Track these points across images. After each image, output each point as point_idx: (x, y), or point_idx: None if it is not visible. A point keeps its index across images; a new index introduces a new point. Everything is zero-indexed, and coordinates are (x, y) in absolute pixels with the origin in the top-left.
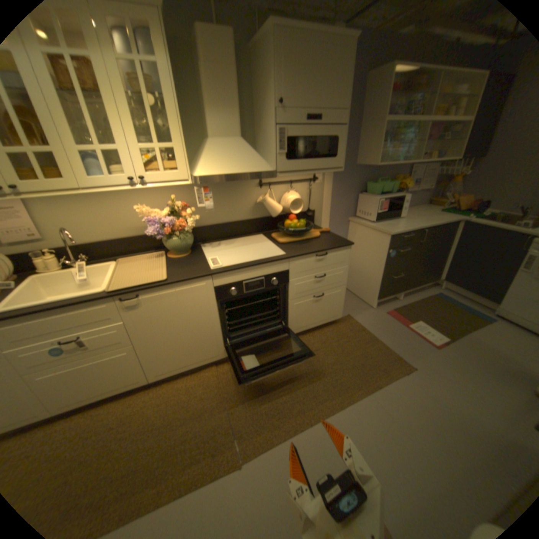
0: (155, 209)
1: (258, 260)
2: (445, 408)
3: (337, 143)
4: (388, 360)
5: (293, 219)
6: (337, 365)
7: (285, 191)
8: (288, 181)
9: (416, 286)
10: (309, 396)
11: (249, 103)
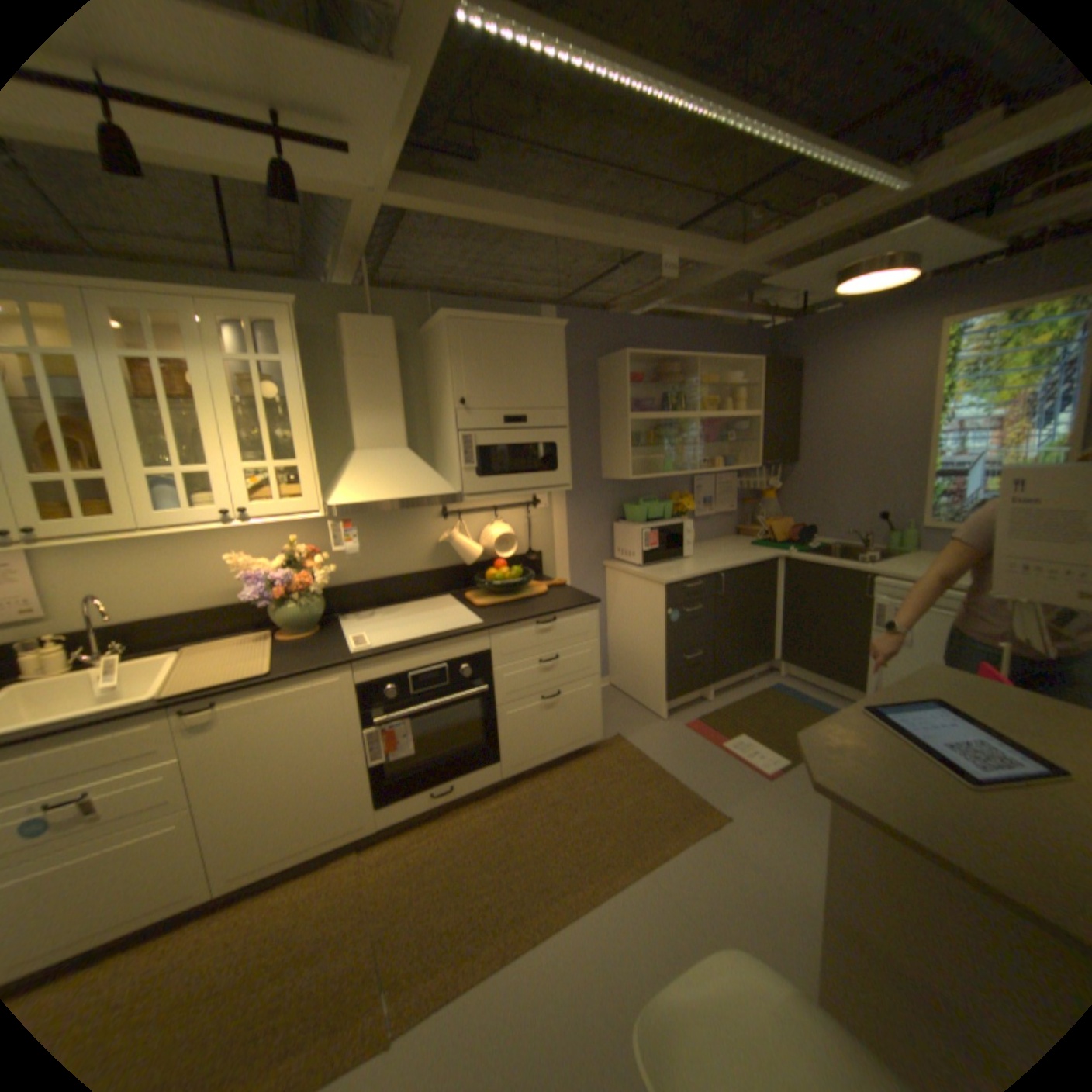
0: (262, 561)
1: (435, 635)
2: (777, 882)
3: (555, 453)
4: (683, 809)
5: (502, 567)
6: (590, 827)
7: (488, 525)
8: (491, 509)
9: (731, 674)
10: (535, 890)
11: (423, 403)
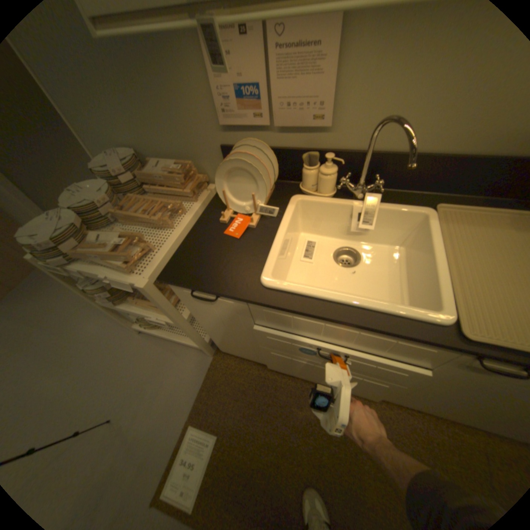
0: None
1: None
2: None
3: None
4: None
5: None
6: None
7: None
8: None
9: None
10: None
11: None
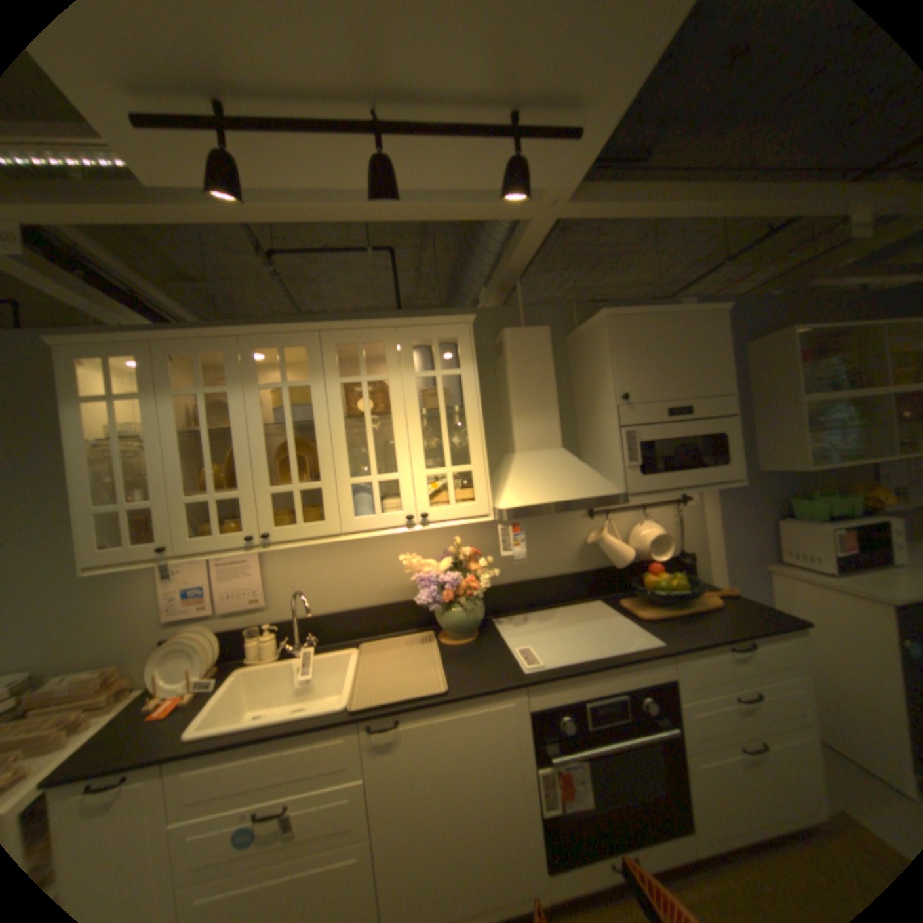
0: (428, 561)
1: (613, 658)
2: None
3: (726, 444)
4: None
5: (659, 572)
6: None
7: (635, 524)
8: (639, 507)
9: None
10: None
11: (569, 404)
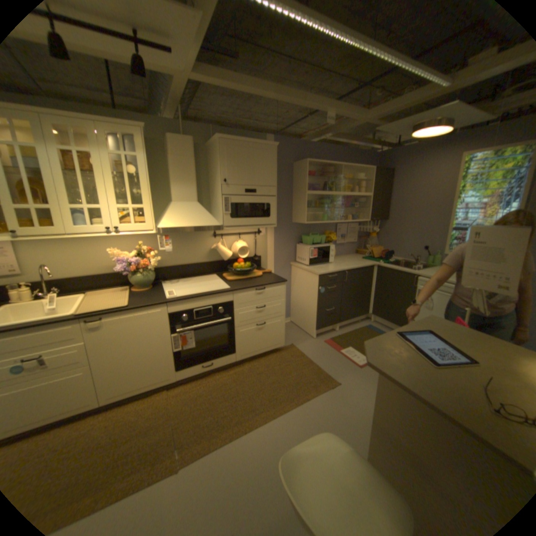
0: (125, 252)
1: (207, 292)
2: (358, 412)
3: (269, 208)
4: (319, 378)
5: (241, 262)
6: (275, 384)
7: (235, 241)
8: (237, 234)
9: (348, 319)
10: (248, 410)
11: (206, 180)
